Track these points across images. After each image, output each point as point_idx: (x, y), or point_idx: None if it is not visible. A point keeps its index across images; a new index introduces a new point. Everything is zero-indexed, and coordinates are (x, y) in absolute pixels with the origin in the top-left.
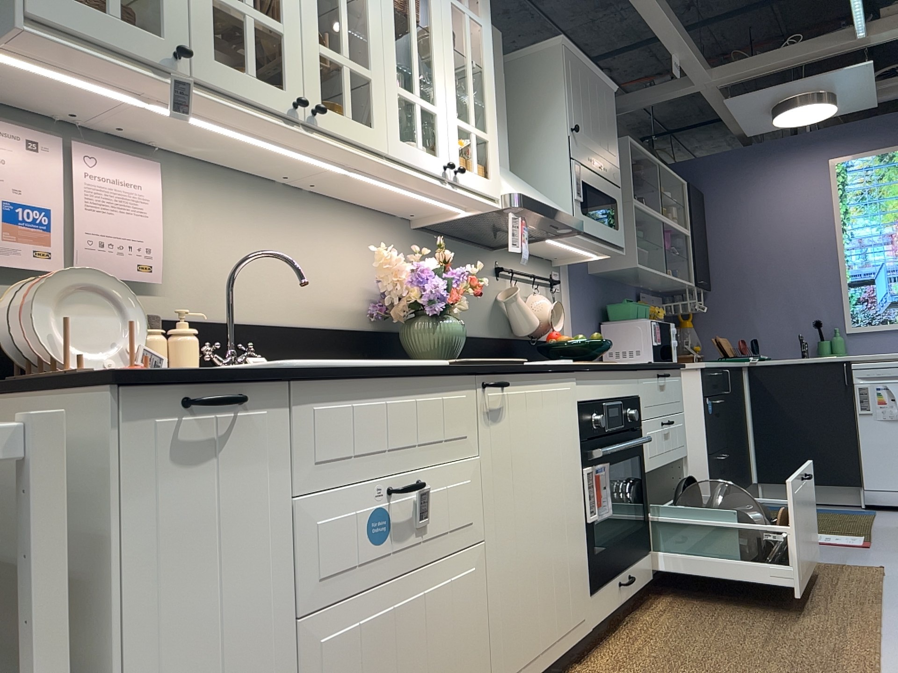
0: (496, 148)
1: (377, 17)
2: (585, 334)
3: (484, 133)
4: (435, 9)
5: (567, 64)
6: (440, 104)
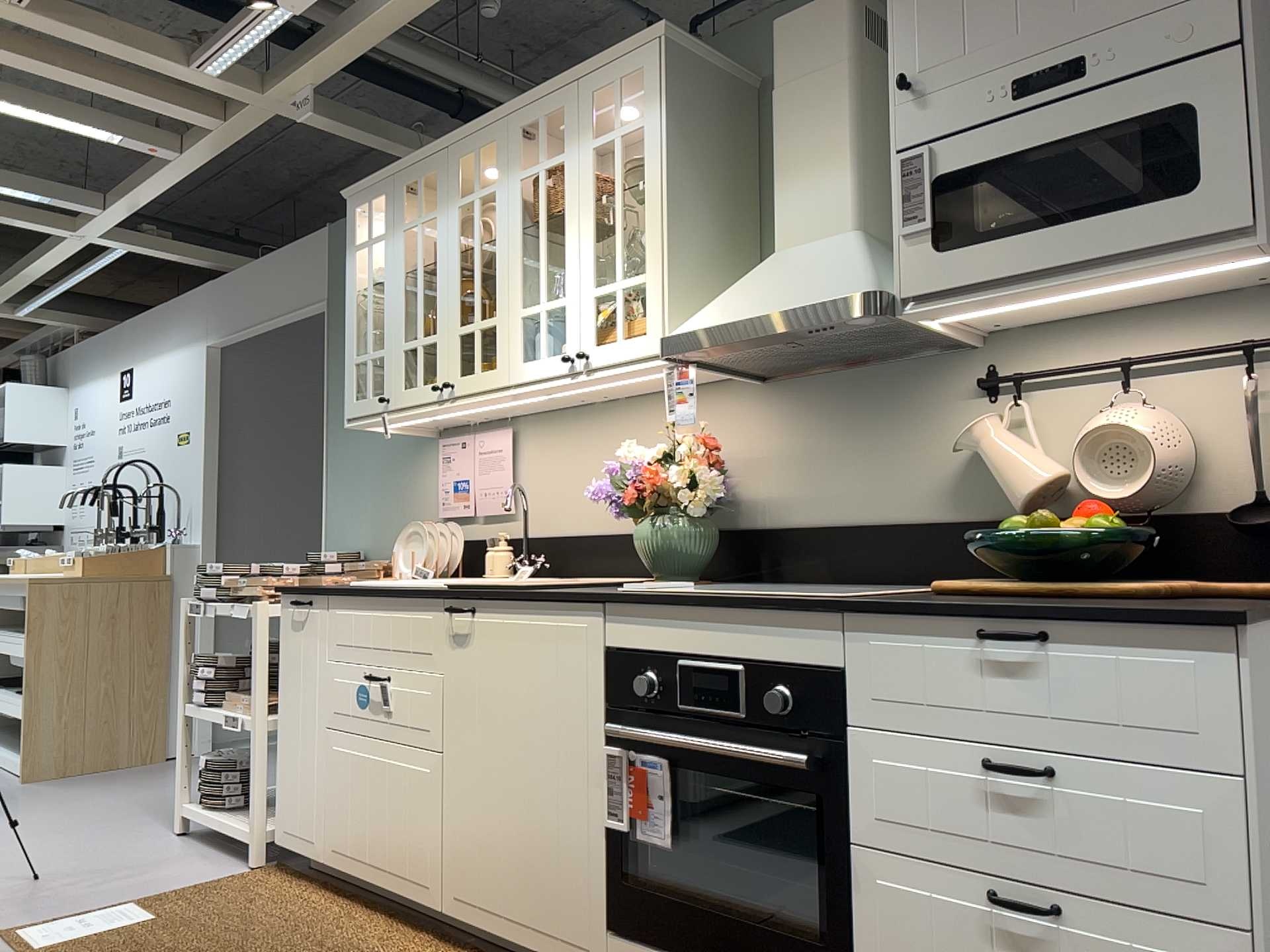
0: (655, 282)
1: (502, 258)
2: None
3: (635, 277)
4: (568, 182)
5: None
6: (569, 289)
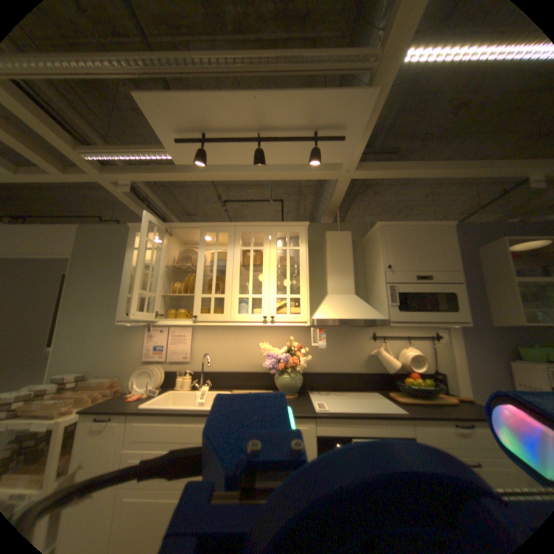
0: (304, 299)
1: (230, 274)
2: (484, 368)
3: (295, 295)
4: (265, 257)
5: (384, 233)
6: (264, 293)
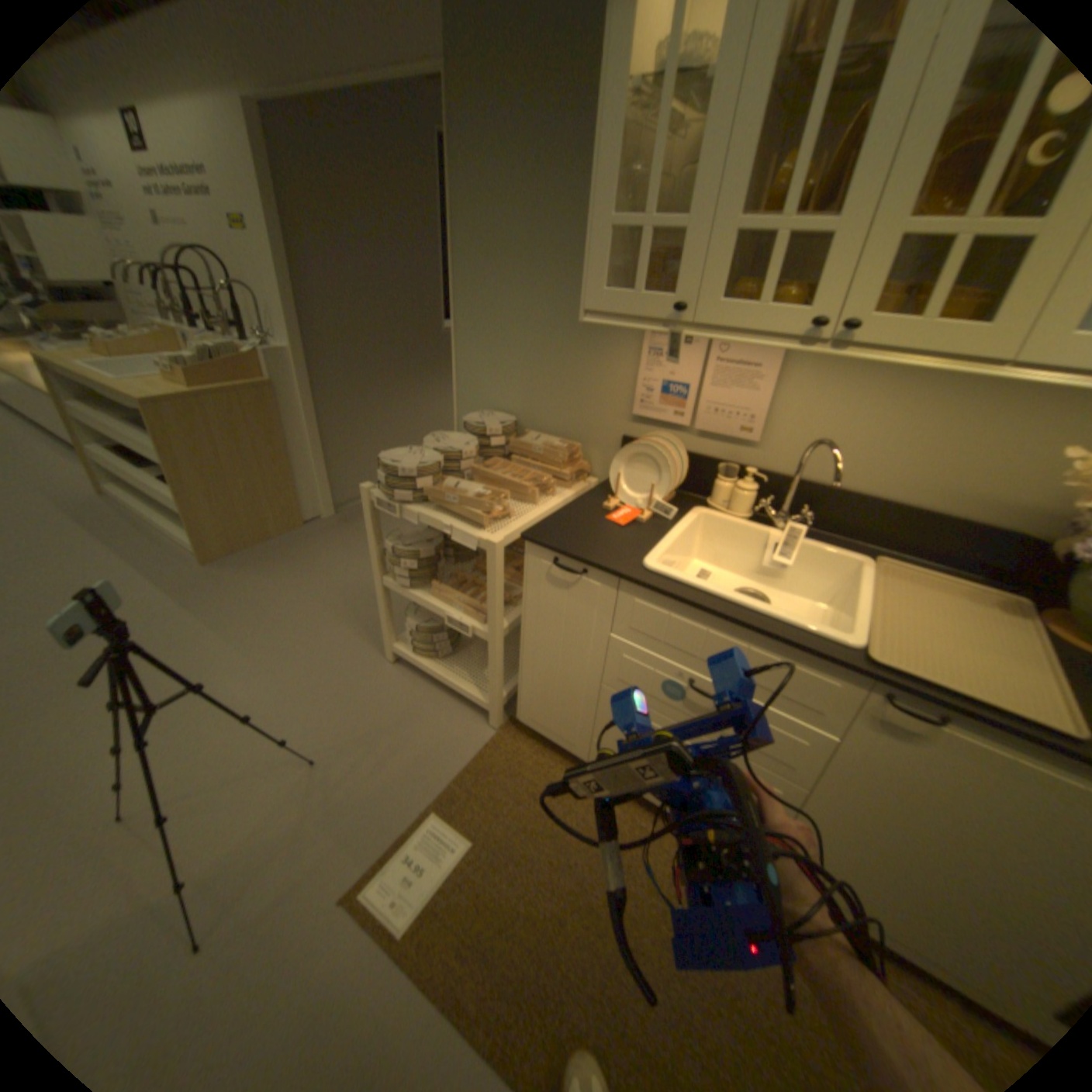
0: None
1: None
2: None
3: None
4: None
5: None
6: None
